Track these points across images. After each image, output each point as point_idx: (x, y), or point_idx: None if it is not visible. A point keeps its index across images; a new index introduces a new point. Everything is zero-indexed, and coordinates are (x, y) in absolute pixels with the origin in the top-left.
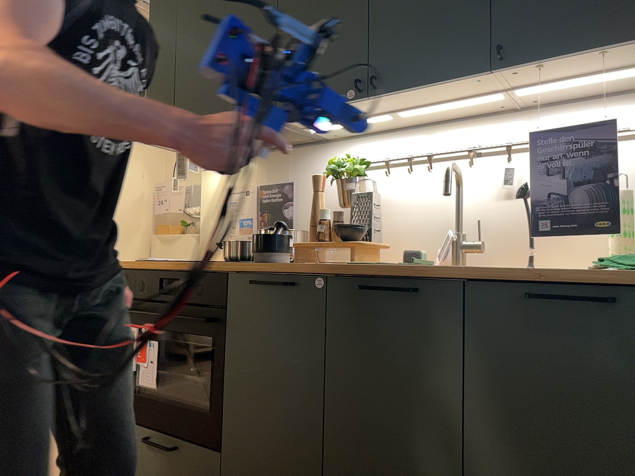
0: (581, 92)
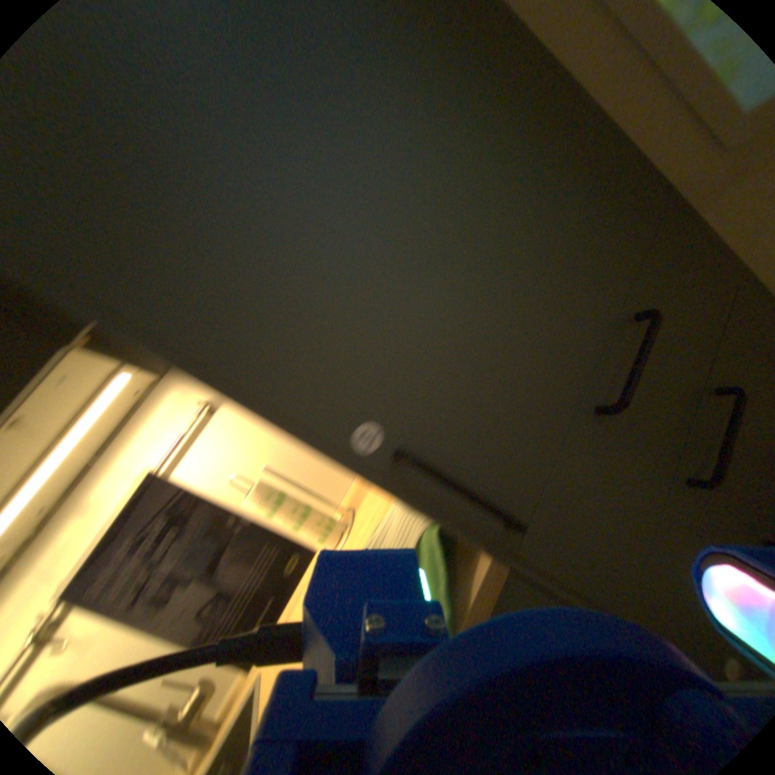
0: (88, 448)
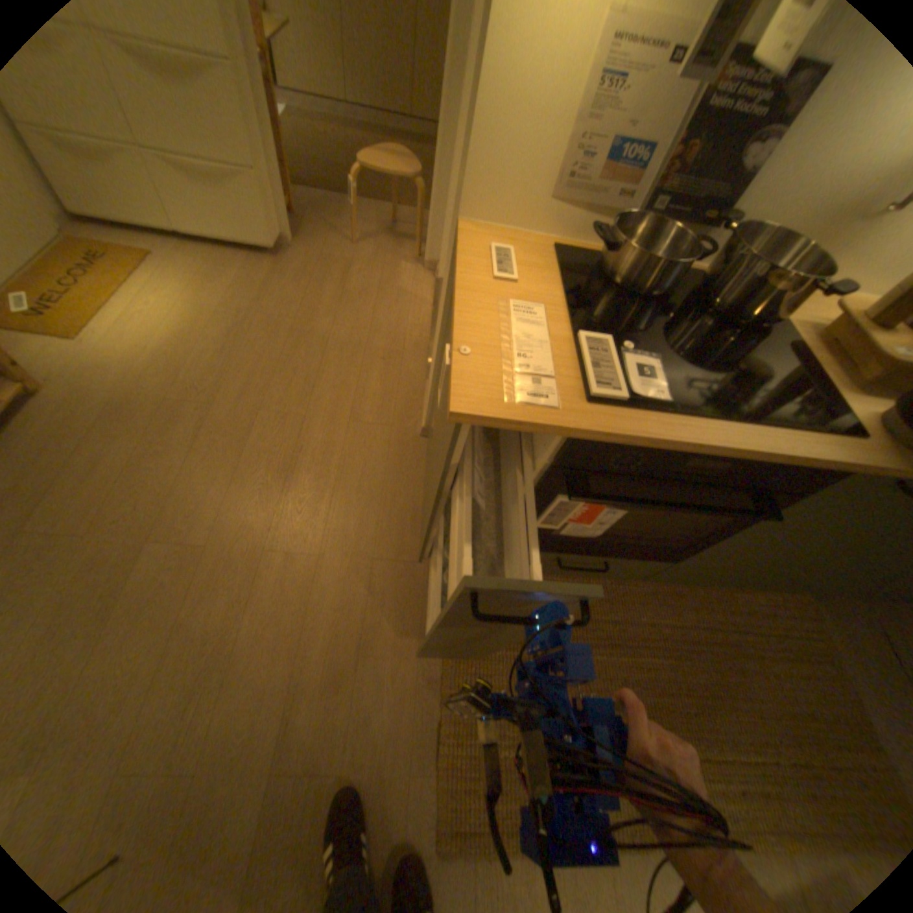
0: None
